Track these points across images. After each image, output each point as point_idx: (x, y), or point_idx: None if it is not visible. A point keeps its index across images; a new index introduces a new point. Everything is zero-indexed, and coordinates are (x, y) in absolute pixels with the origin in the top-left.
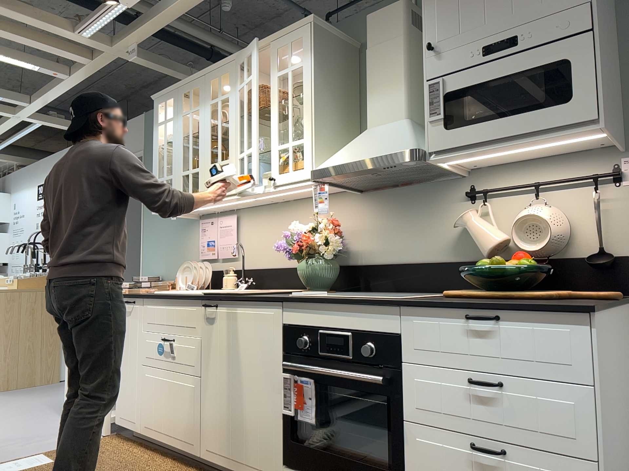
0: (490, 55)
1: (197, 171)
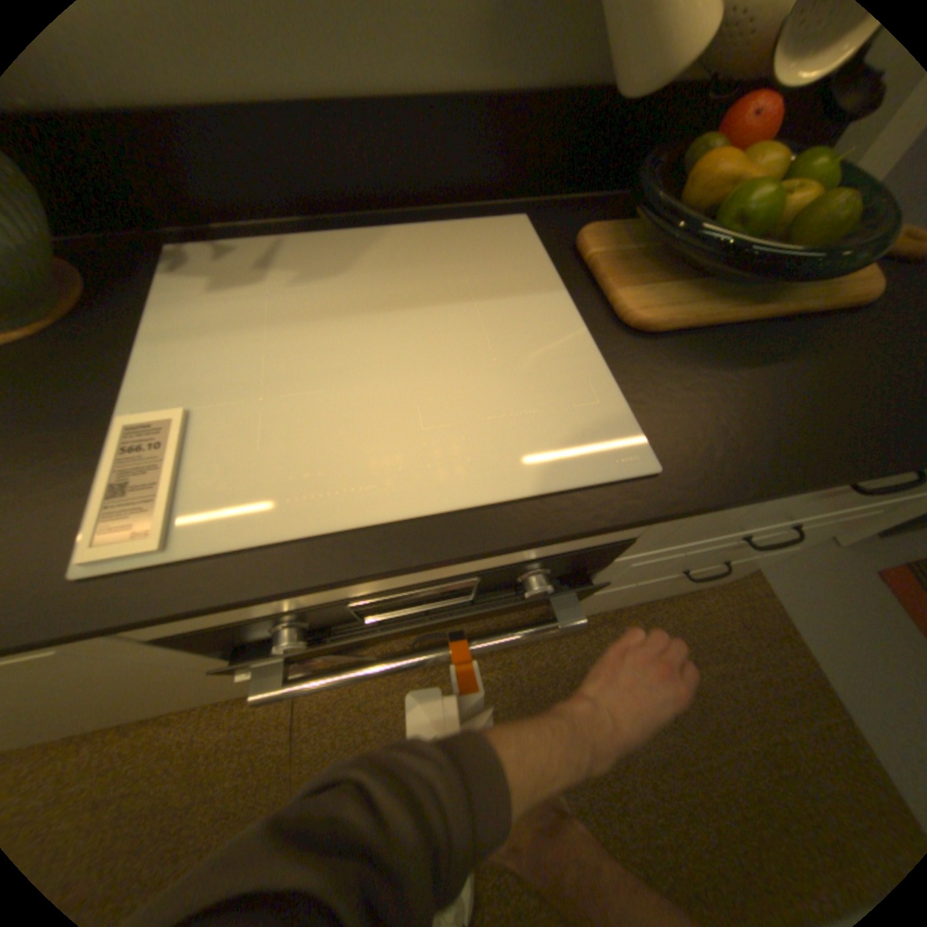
0: None
1: None
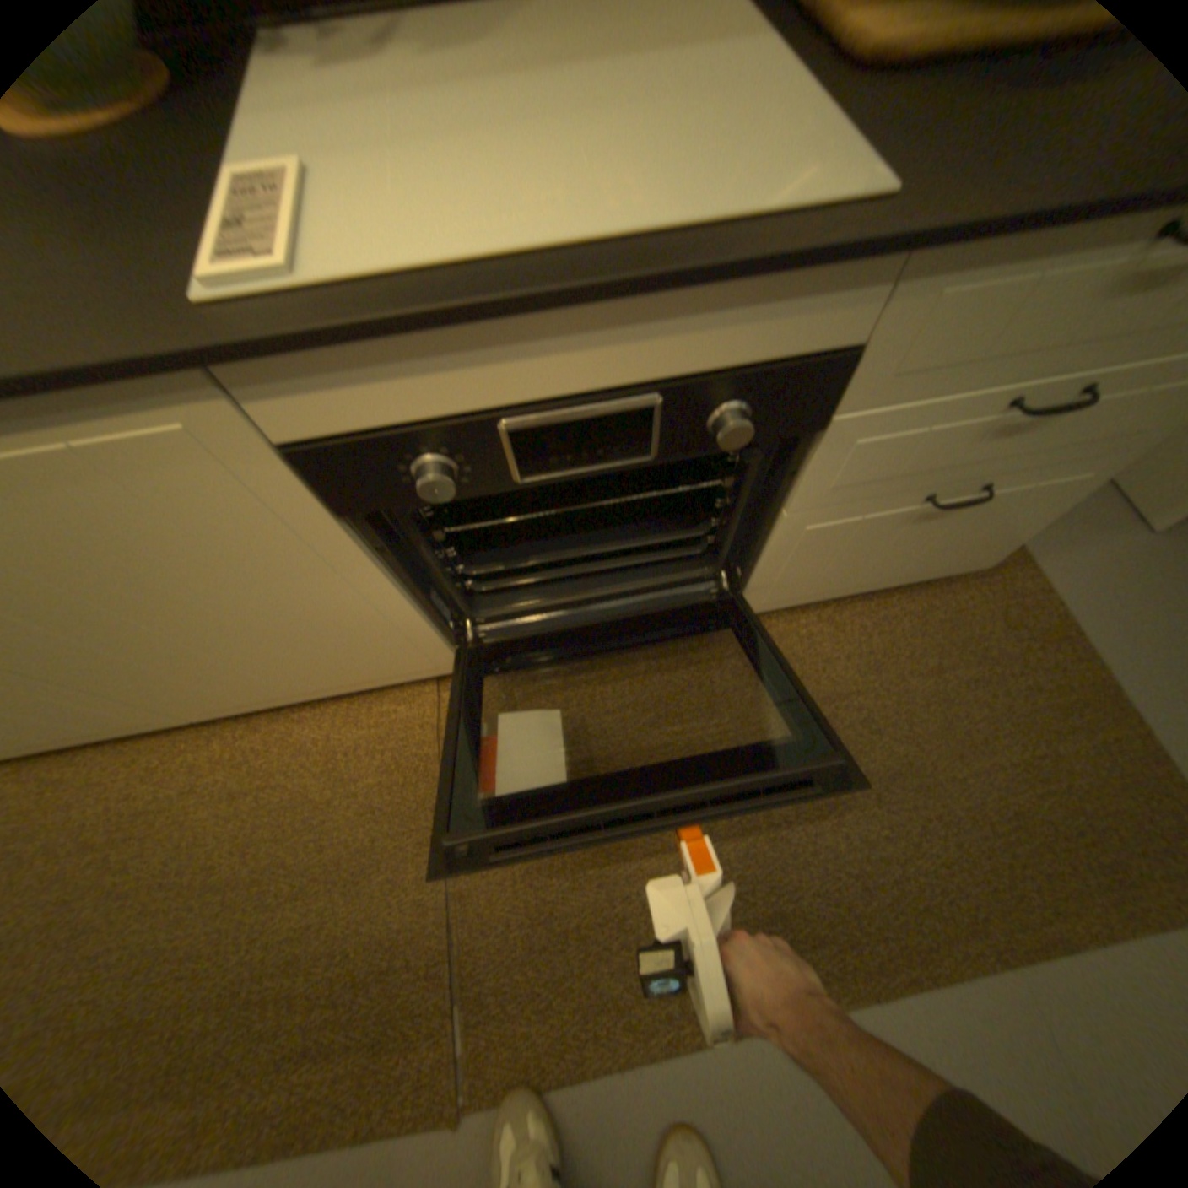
0: None
1: None
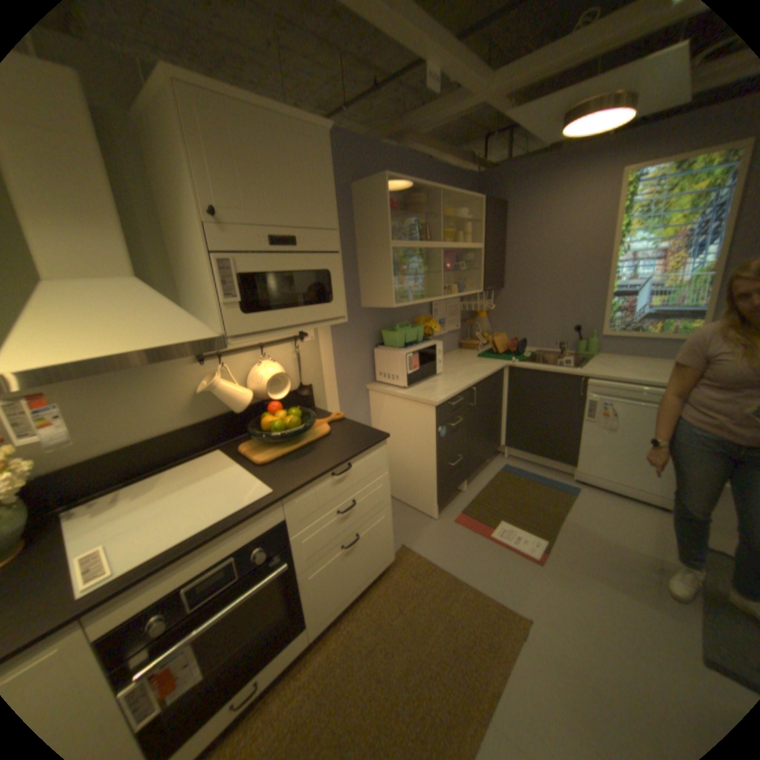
0: (277, 246)
1: None
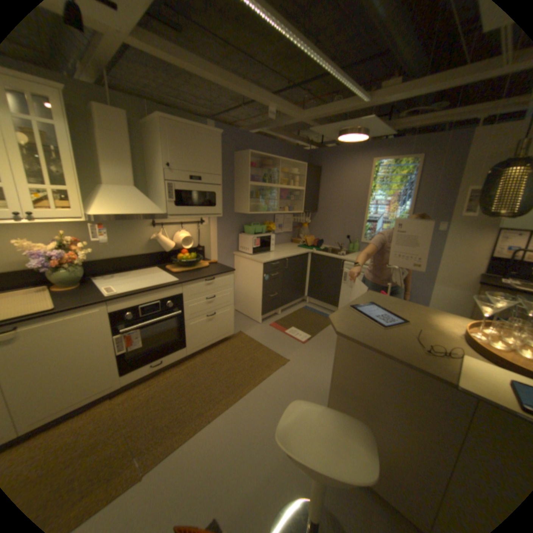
0: (193, 180)
1: None
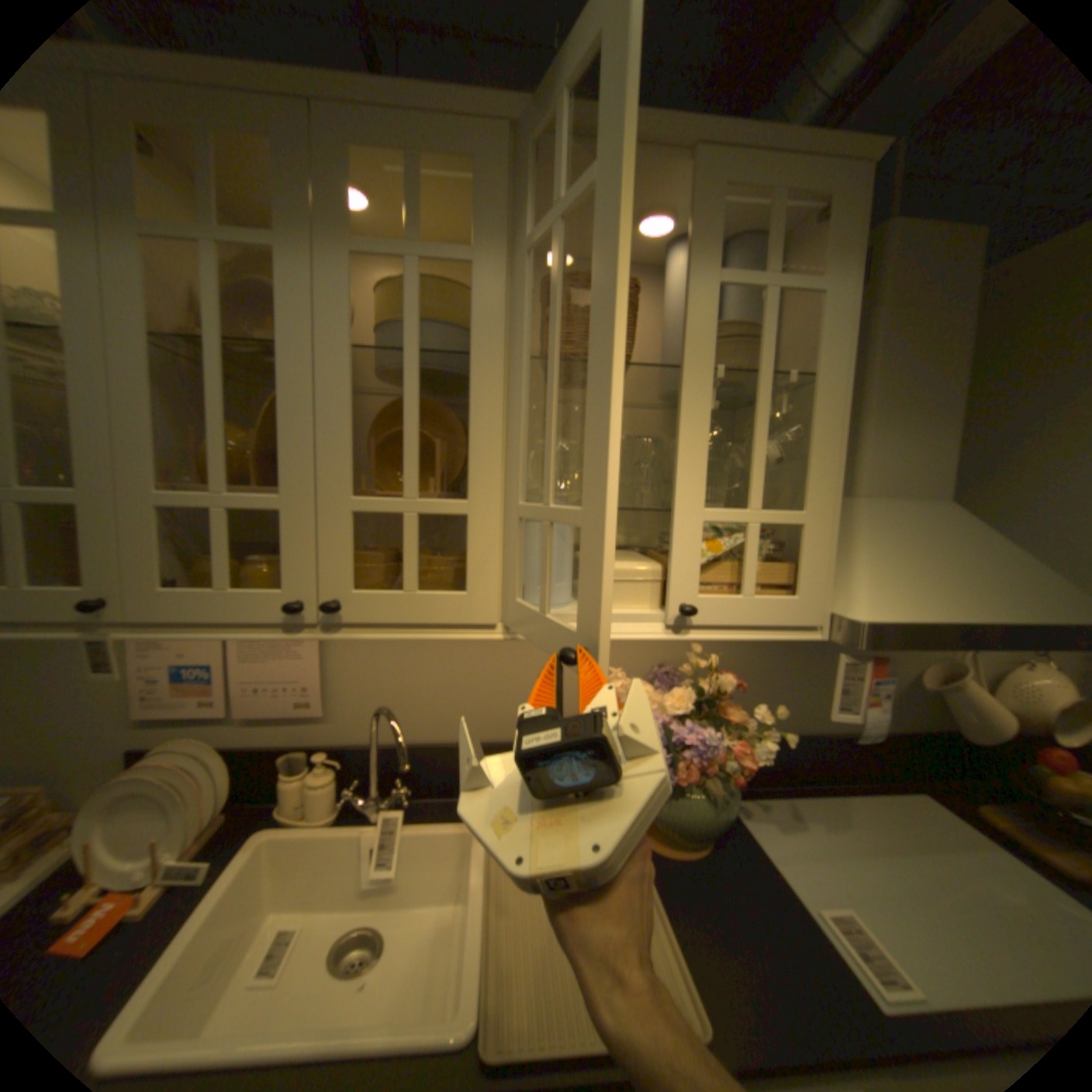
0: None
1: (265, 505)
